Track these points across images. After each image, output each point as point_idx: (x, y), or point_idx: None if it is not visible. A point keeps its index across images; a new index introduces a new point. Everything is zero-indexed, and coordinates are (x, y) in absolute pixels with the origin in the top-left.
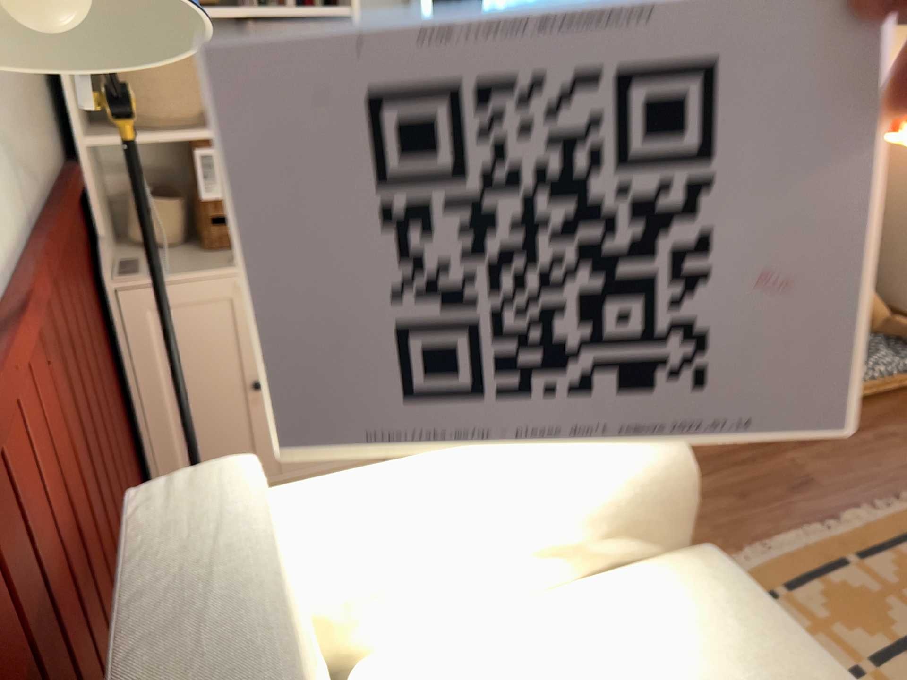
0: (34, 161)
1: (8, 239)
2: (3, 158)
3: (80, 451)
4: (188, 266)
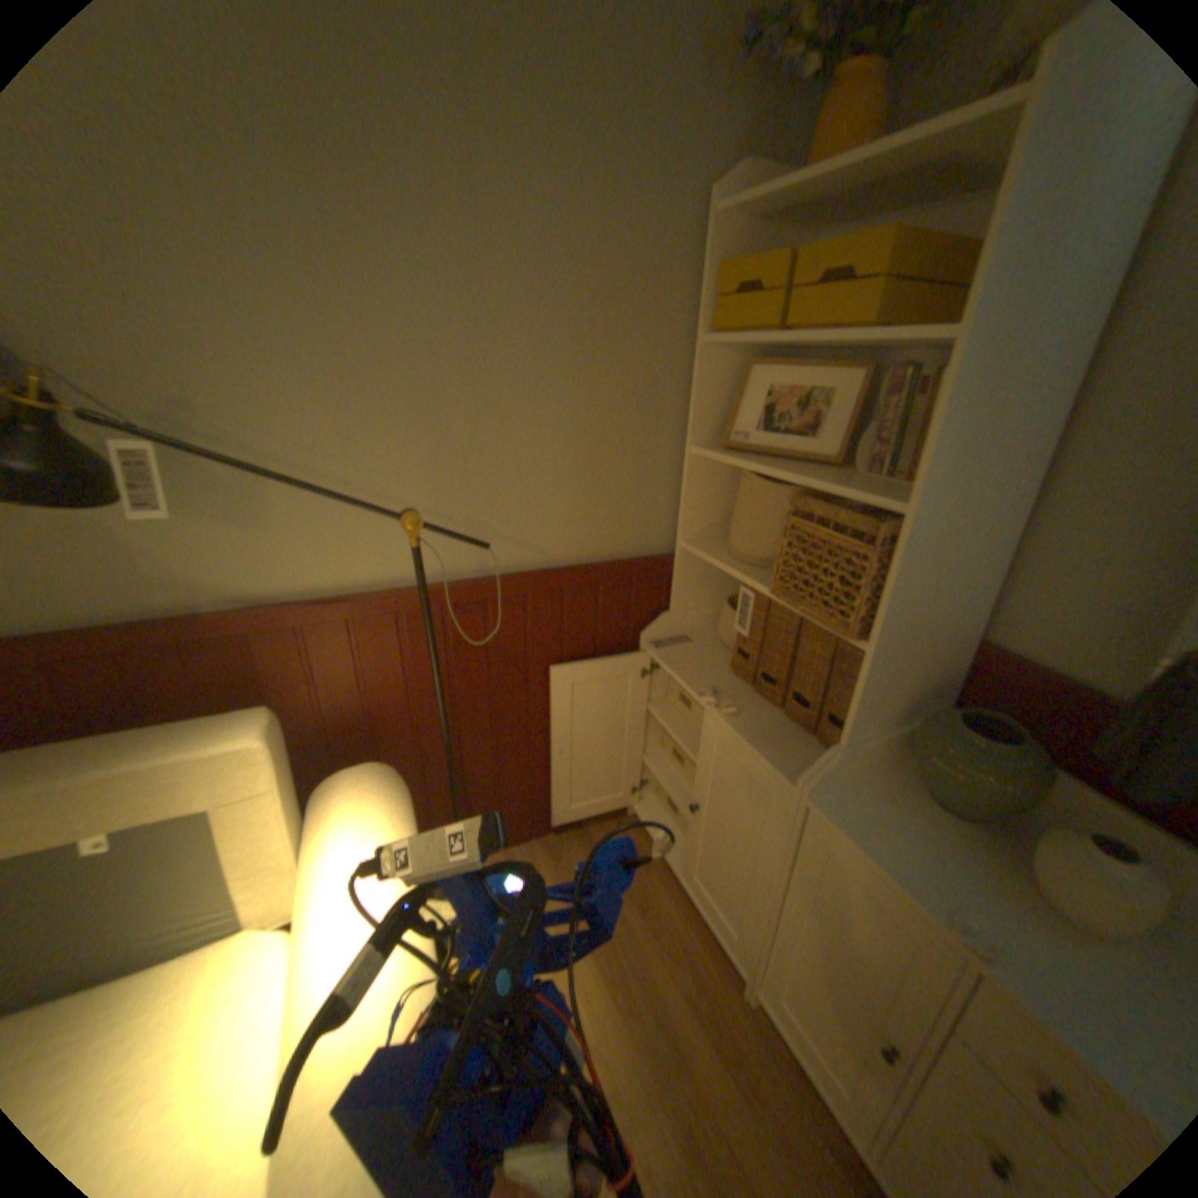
0: (567, 541)
1: (439, 573)
2: (477, 531)
3: (456, 704)
4: (693, 667)
